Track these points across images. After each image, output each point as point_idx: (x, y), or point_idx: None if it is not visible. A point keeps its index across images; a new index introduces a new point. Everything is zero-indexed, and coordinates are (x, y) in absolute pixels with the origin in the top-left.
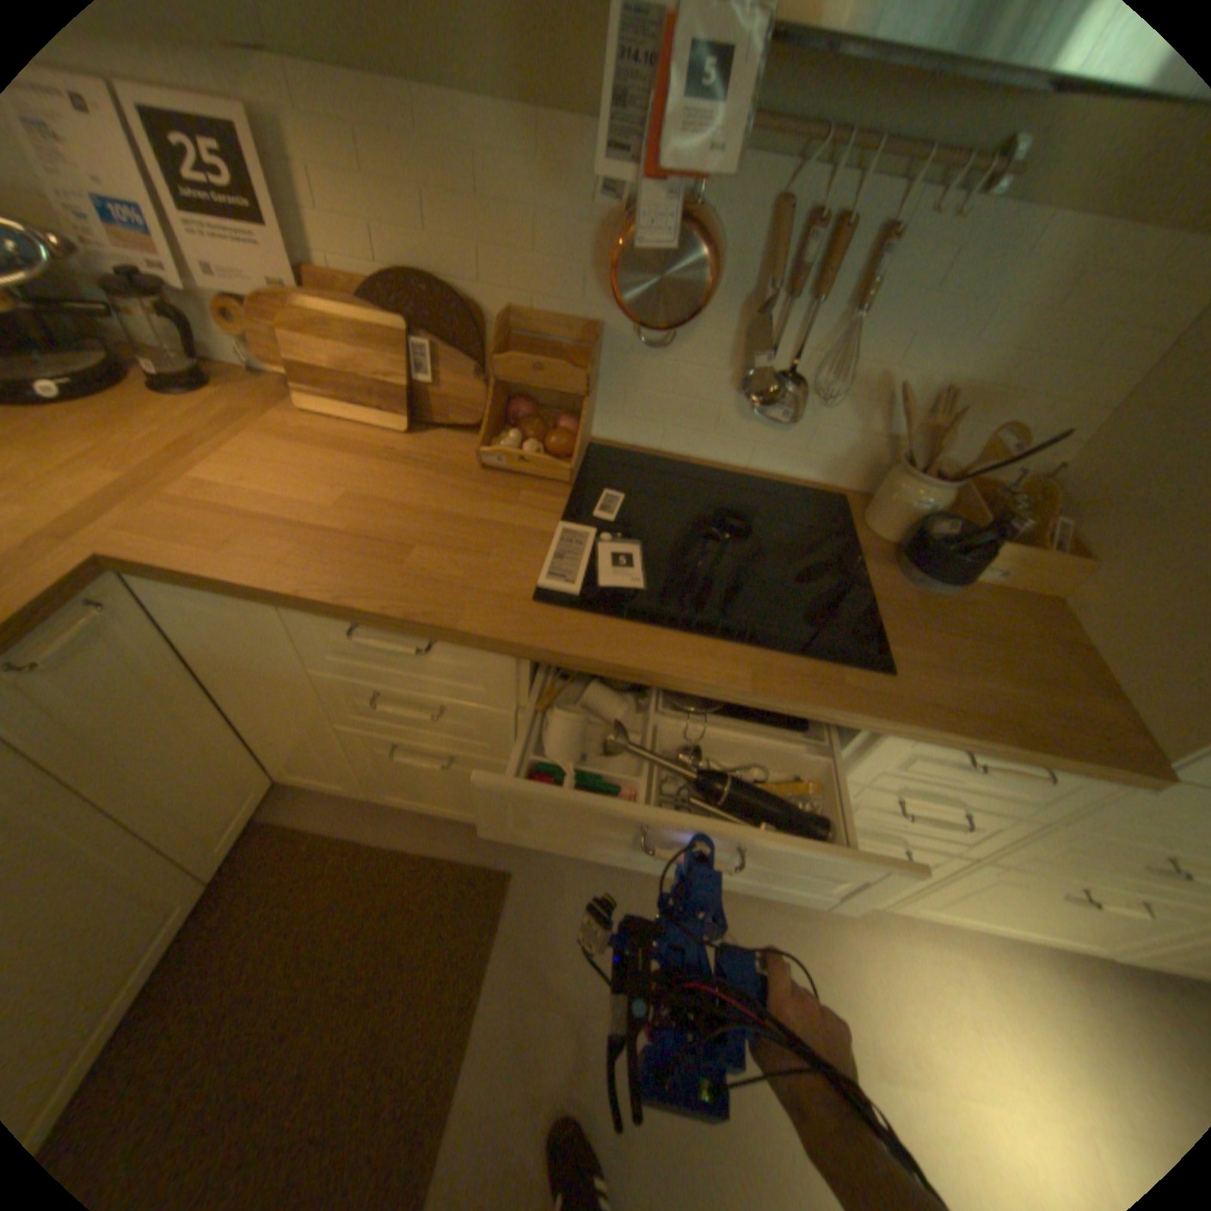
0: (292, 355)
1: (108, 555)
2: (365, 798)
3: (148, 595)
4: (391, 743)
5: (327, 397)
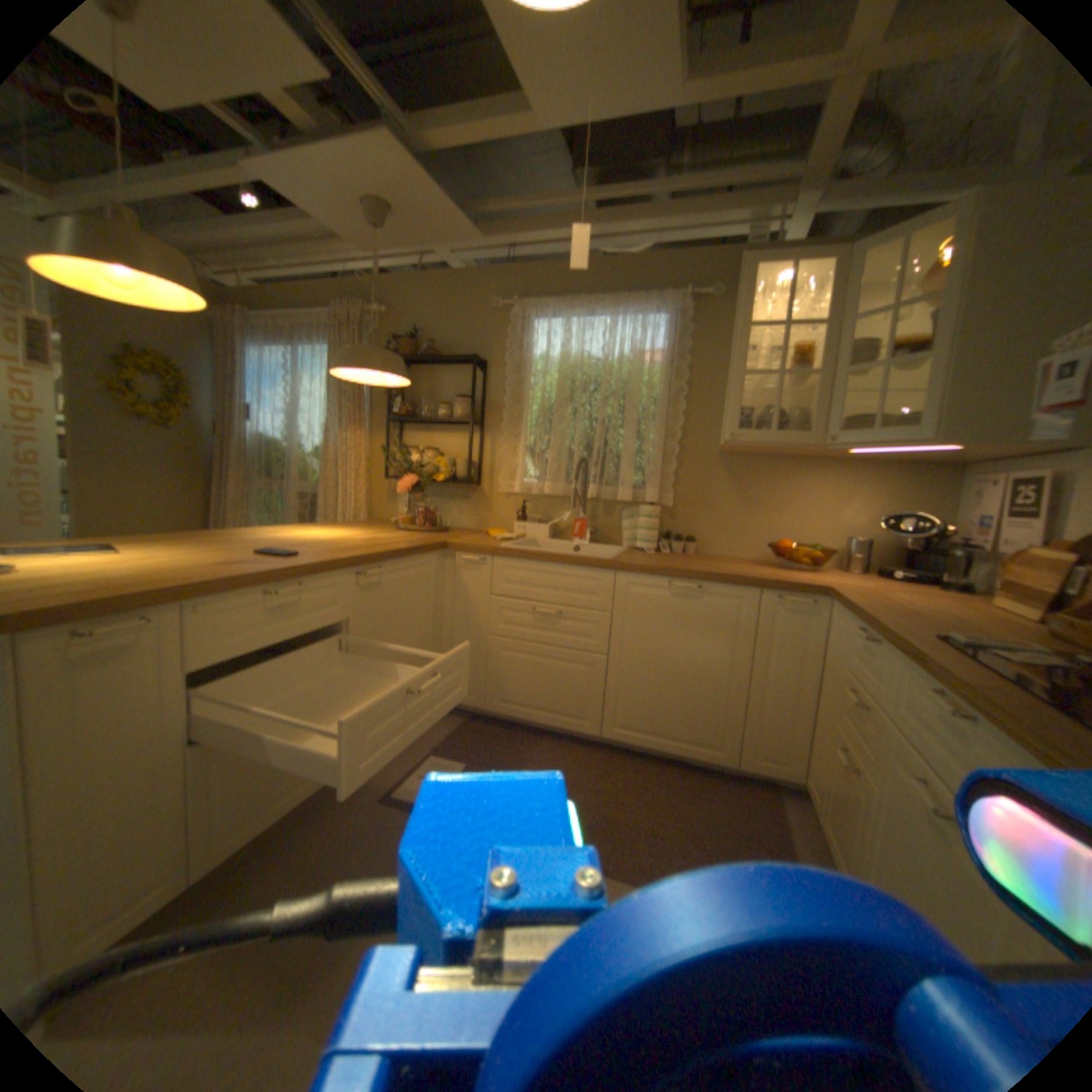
0: (1010, 580)
1: (834, 591)
2: (822, 829)
3: (833, 617)
4: (846, 749)
5: (1011, 601)
